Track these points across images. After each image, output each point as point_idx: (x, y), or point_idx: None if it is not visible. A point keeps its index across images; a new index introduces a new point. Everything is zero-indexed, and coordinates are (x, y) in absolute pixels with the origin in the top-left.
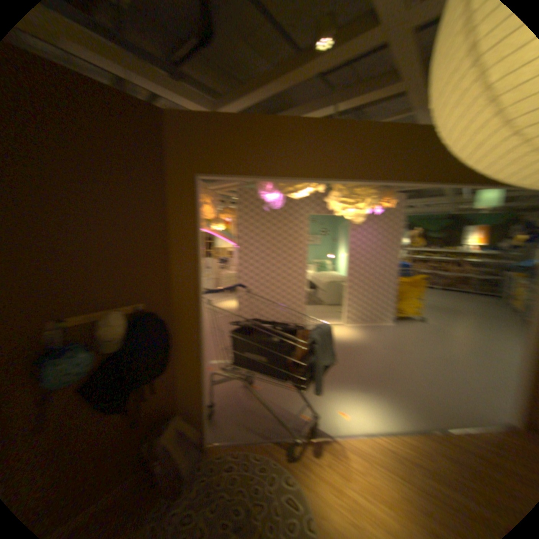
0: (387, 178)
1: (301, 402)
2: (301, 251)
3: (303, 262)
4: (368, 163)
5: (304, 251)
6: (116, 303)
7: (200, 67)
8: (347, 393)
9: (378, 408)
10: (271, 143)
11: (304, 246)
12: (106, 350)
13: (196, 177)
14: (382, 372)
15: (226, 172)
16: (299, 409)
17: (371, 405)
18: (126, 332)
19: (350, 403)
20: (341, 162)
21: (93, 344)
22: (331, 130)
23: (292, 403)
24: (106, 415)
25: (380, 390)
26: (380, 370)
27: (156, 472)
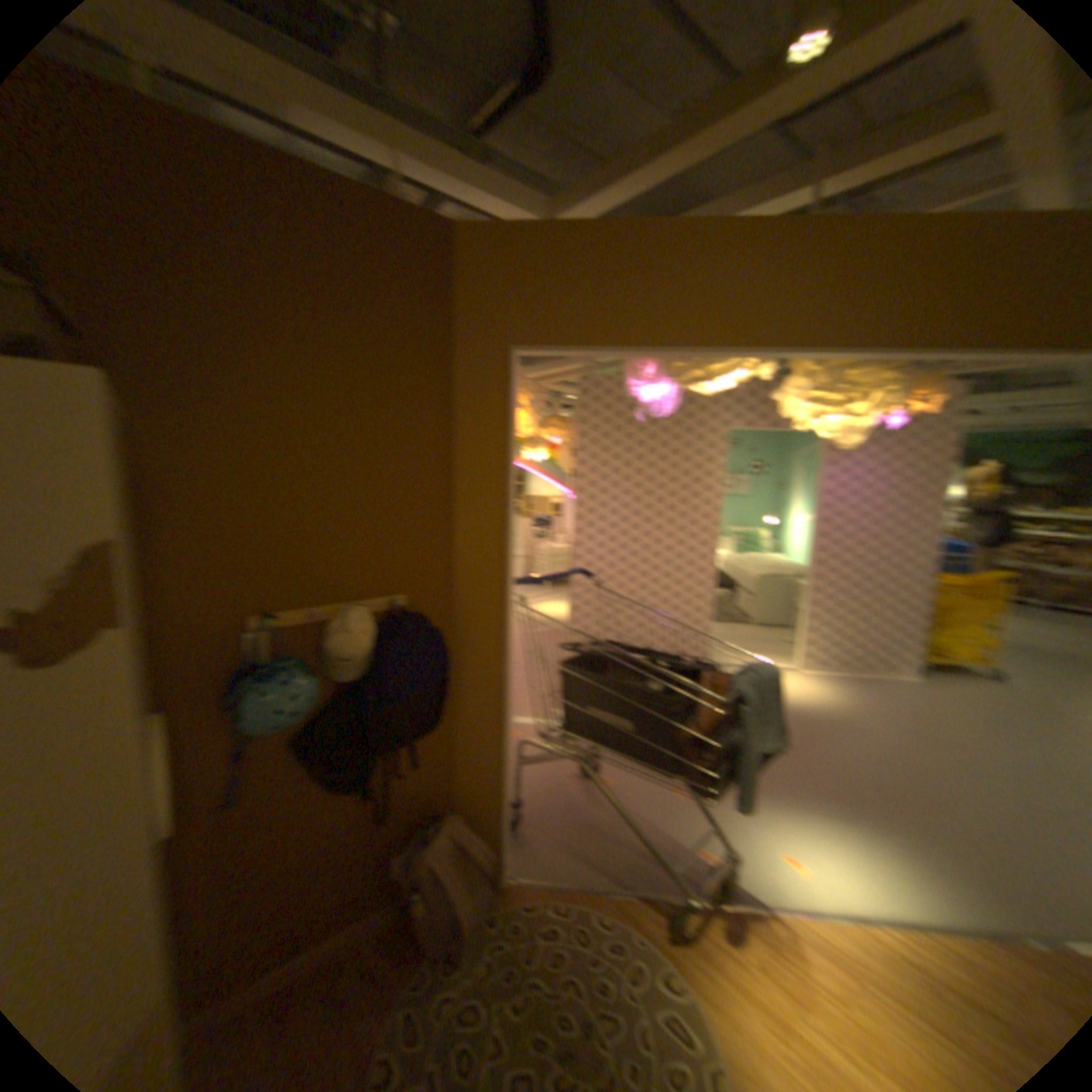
0: (938, 342)
1: (701, 824)
2: (710, 508)
3: (713, 531)
4: (892, 309)
5: (715, 508)
6: (361, 590)
7: (521, 136)
8: (807, 821)
9: (881, 862)
10: (668, 275)
11: (716, 496)
12: (341, 675)
13: (513, 352)
14: (892, 785)
15: (573, 339)
16: (698, 839)
17: (863, 853)
18: (377, 646)
19: (814, 843)
20: (826, 309)
21: (322, 662)
22: (806, 241)
23: (681, 823)
24: (336, 795)
25: (886, 823)
26: (886, 780)
27: (417, 913)
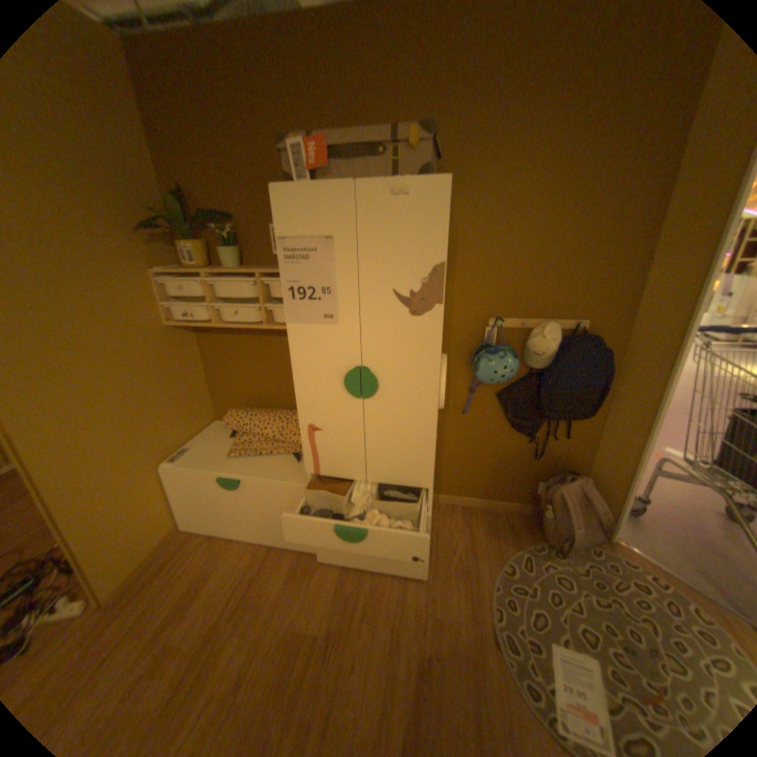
0: None
1: None
2: None
3: None
4: None
5: None
6: (561, 313)
7: None
8: None
9: None
10: None
11: None
12: (535, 365)
13: None
14: None
15: None
16: None
17: None
18: (563, 351)
19: None
20: None
21: (526, 354)
22: None
23: None
24: (518, 432)
25: None
26: None
27: (550, 517)
